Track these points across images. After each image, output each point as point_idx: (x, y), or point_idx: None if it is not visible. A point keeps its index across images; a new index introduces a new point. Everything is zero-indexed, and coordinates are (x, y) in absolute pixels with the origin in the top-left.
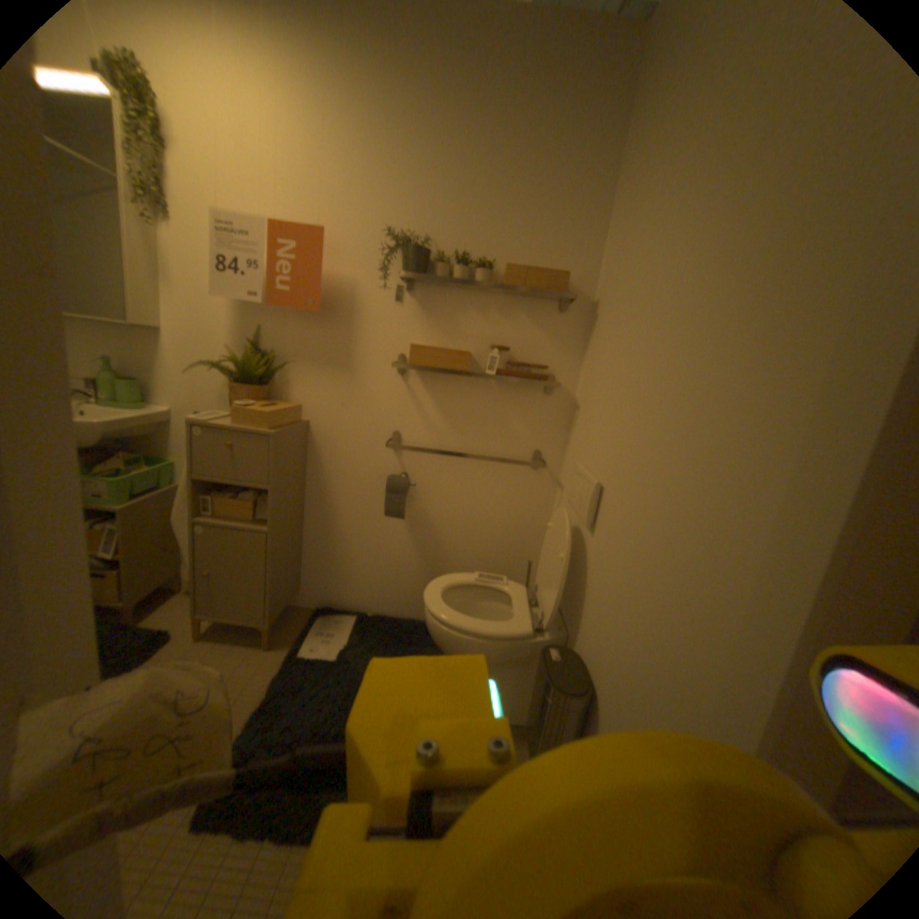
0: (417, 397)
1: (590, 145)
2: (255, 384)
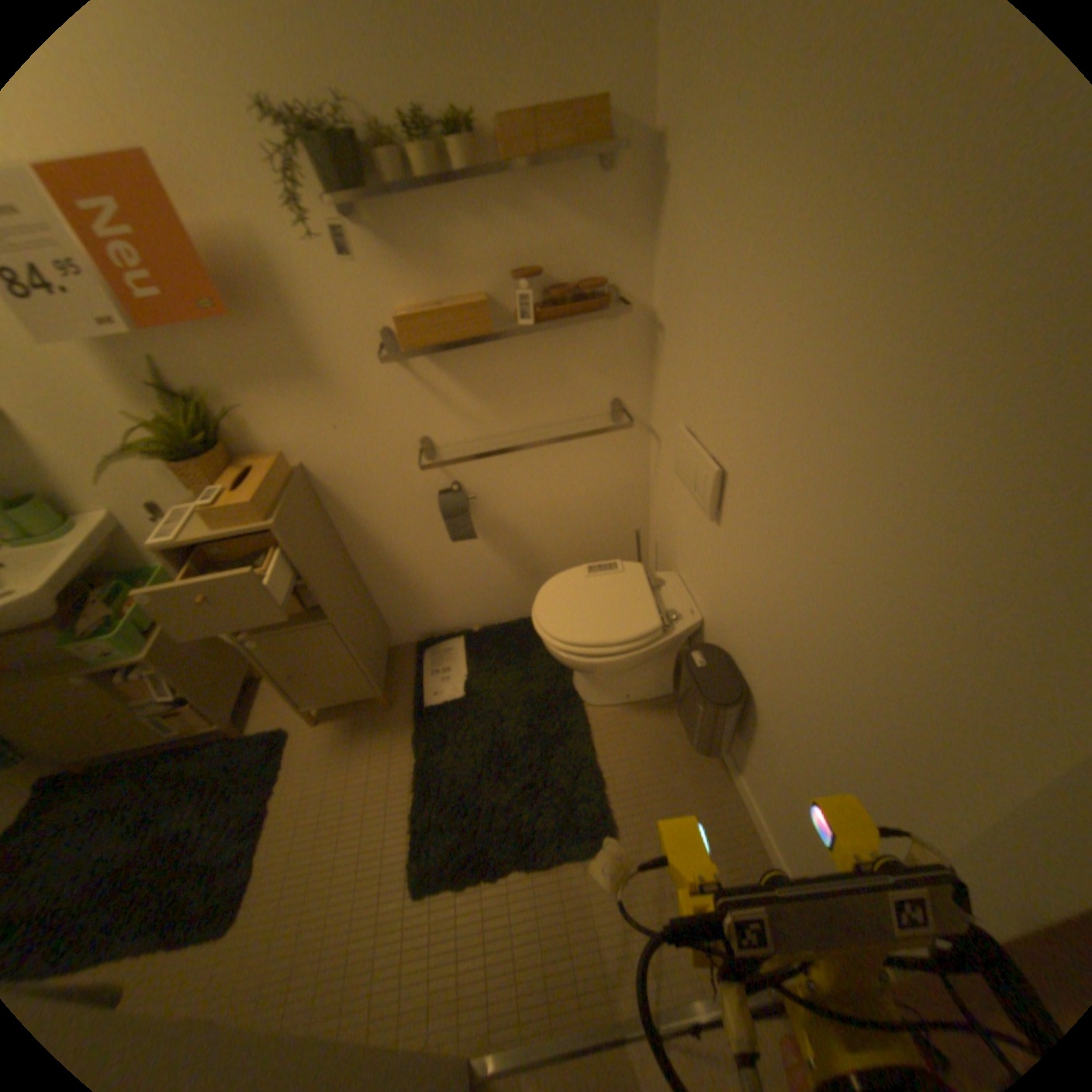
0: (430, 386)
1: None
2: (200, 453)
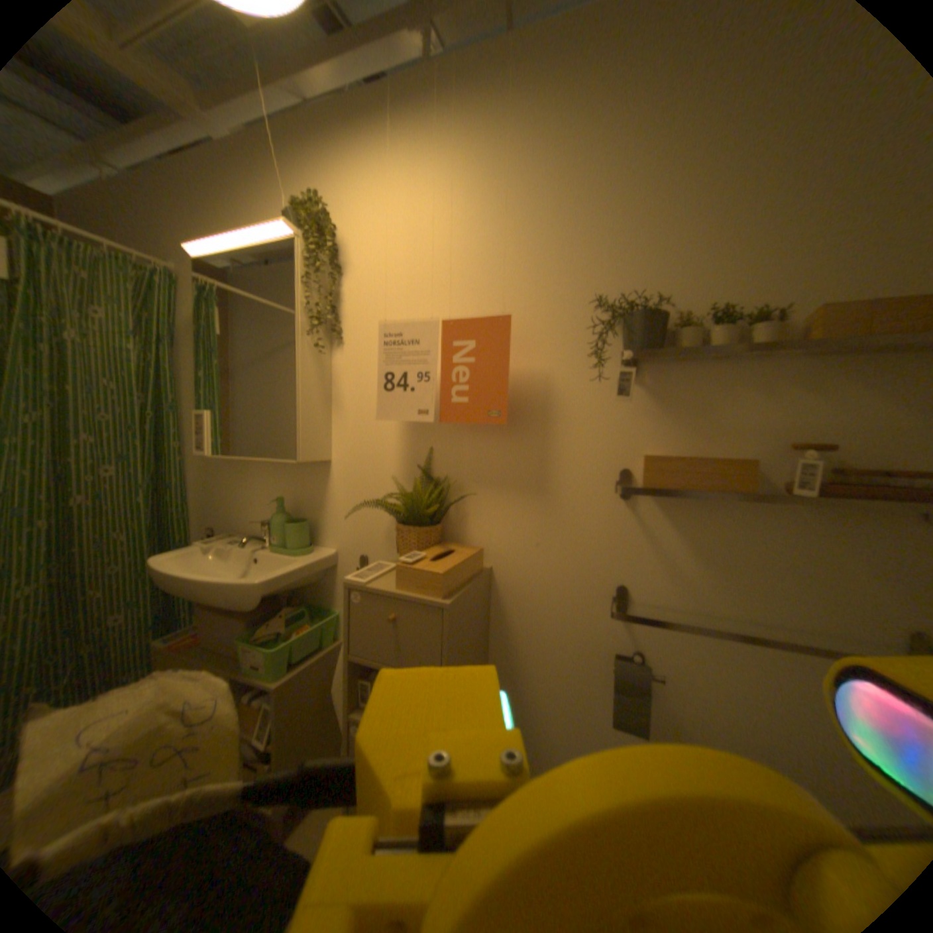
0: (654, 534)
1: None
2: (425, 524)
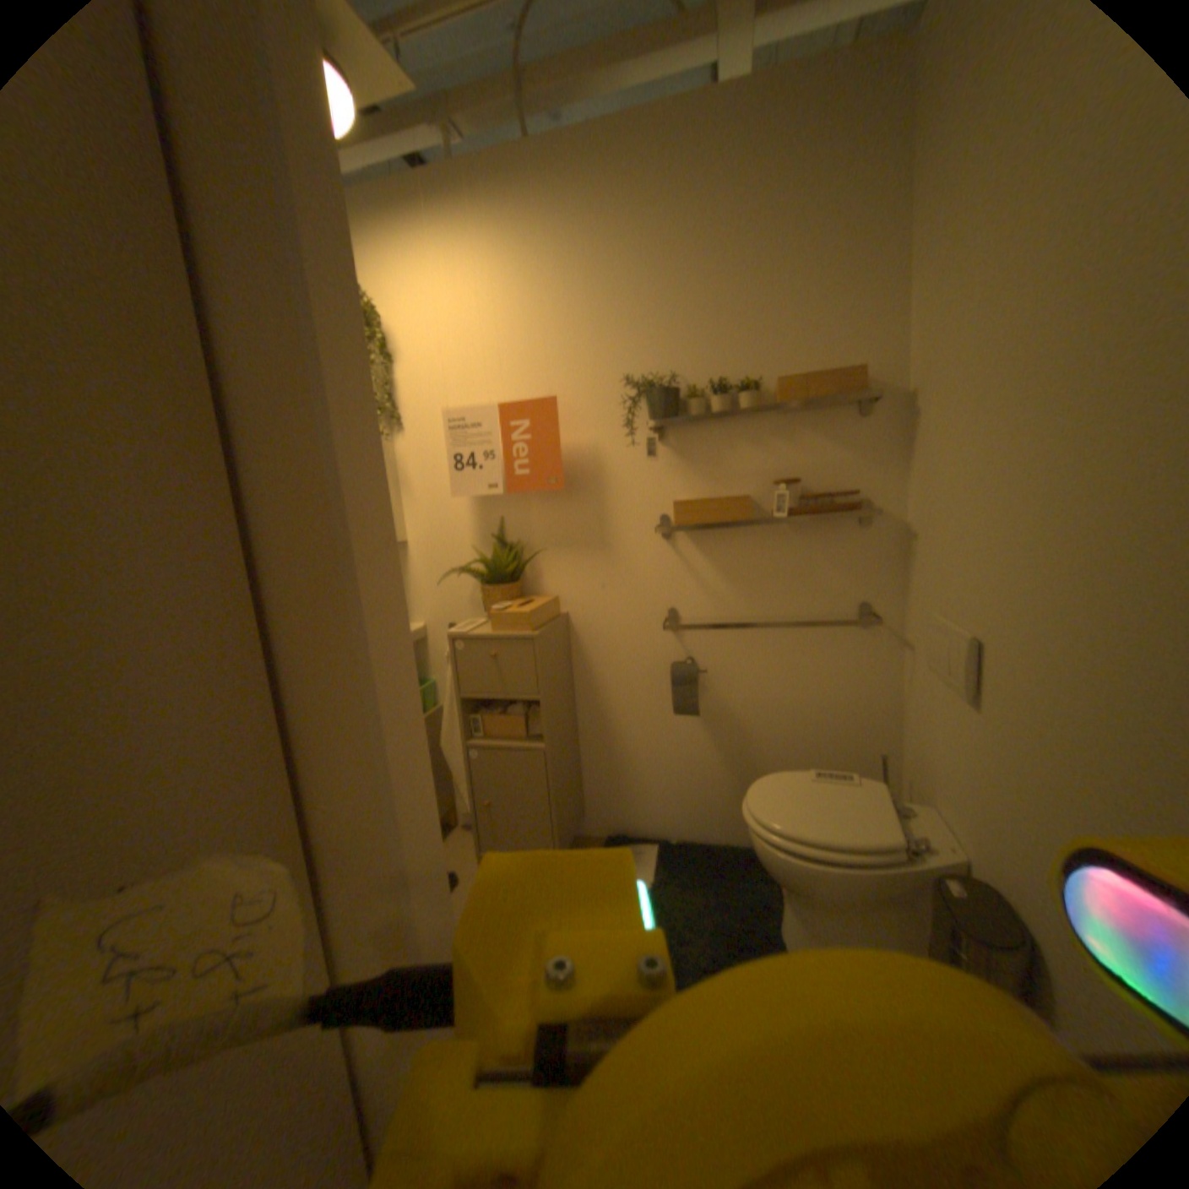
0: (690, 562)
1: (863, 203)
2: (507, 582)
